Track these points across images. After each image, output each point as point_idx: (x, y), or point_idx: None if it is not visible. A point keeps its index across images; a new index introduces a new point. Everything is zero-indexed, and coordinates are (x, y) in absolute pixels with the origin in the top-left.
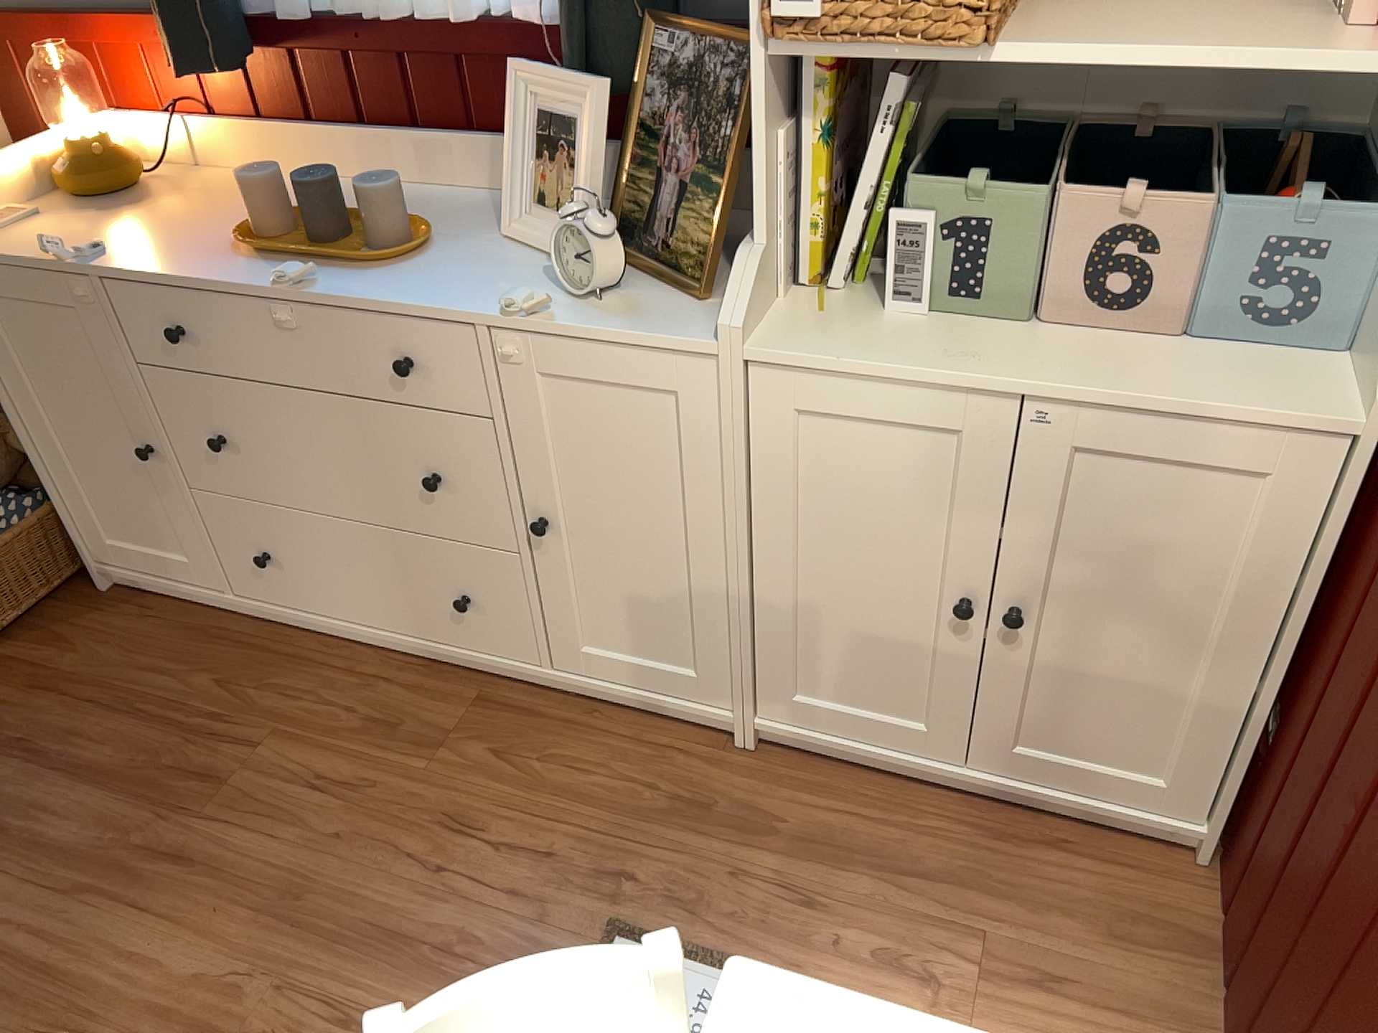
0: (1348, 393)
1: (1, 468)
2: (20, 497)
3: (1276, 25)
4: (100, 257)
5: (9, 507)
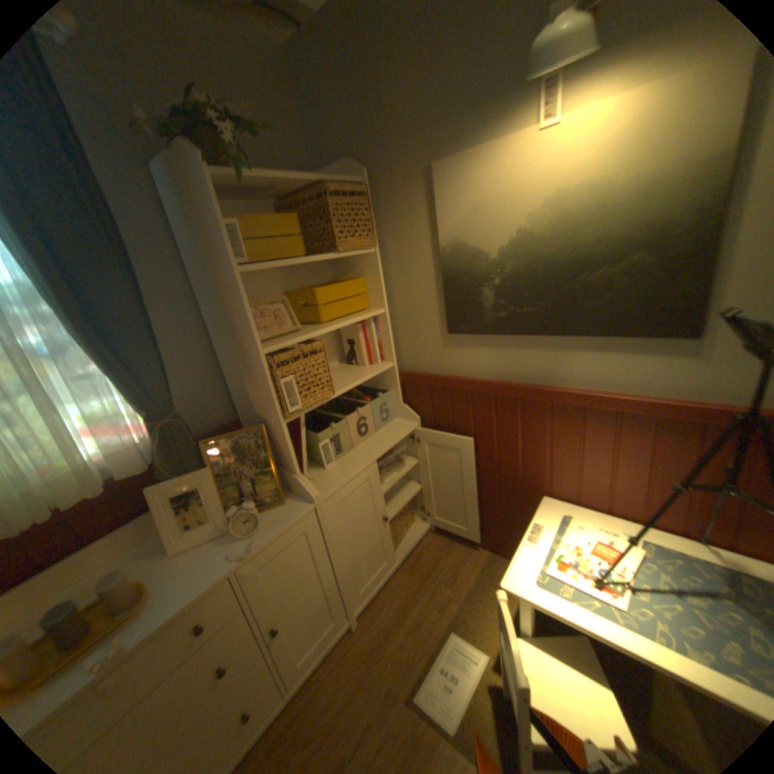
0: (409, 420)
1: None
2: None
3: (350, 369)
4: None
5: None
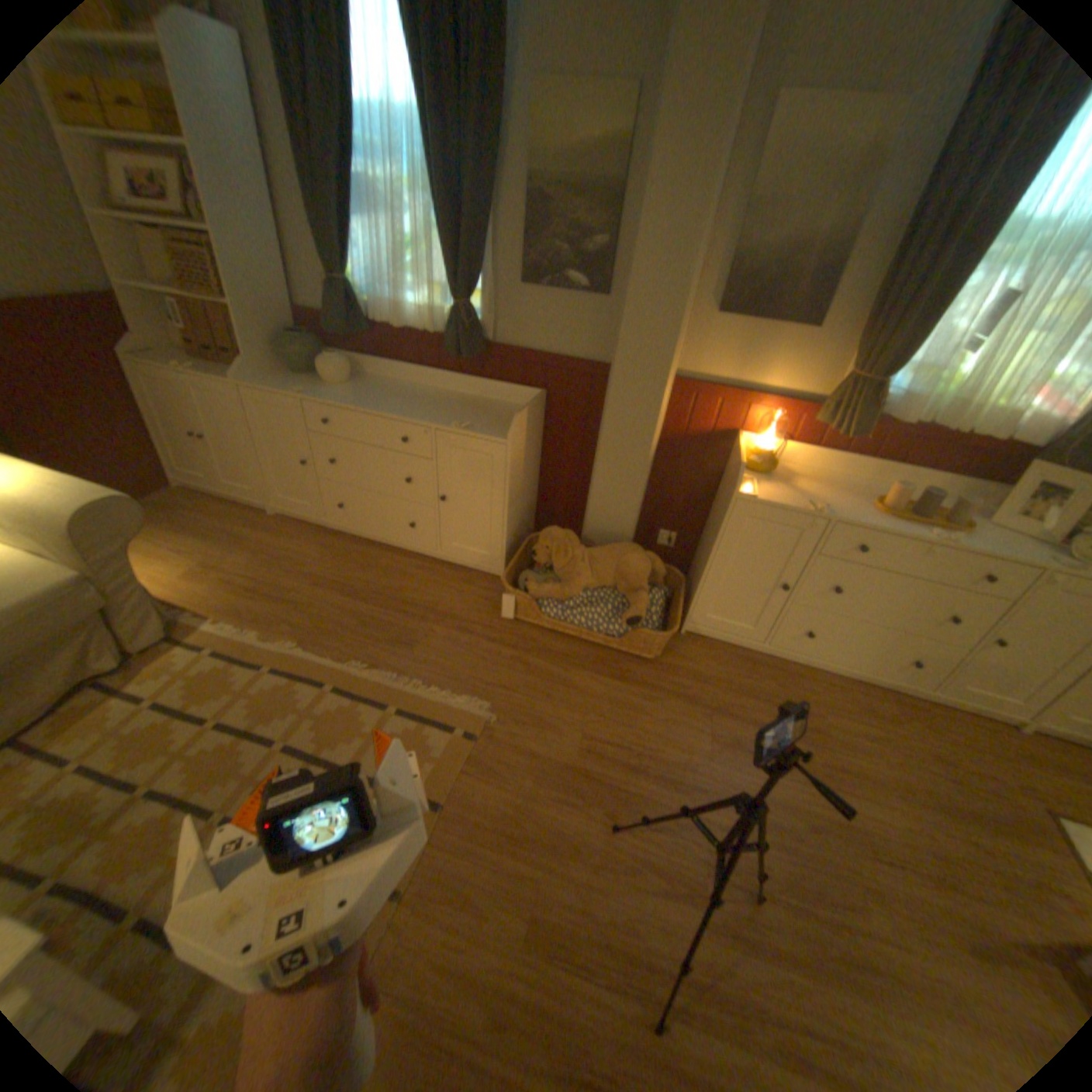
0: None
1: (648, 576)
2: (653, 590)
3: None
4: (829, 509)
5: (653, 594)
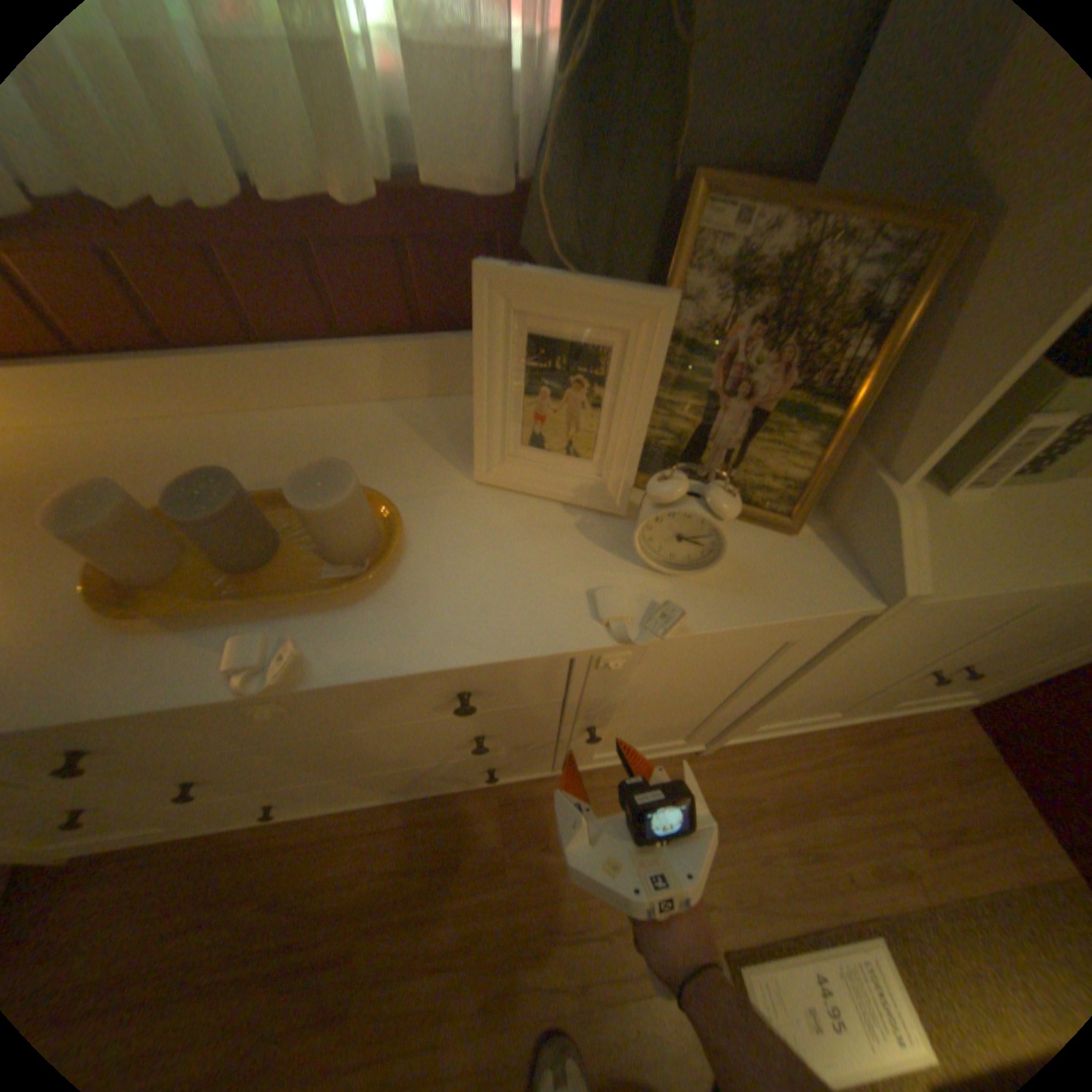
0: None
1: None
2: None
3: None
4: None
5: None
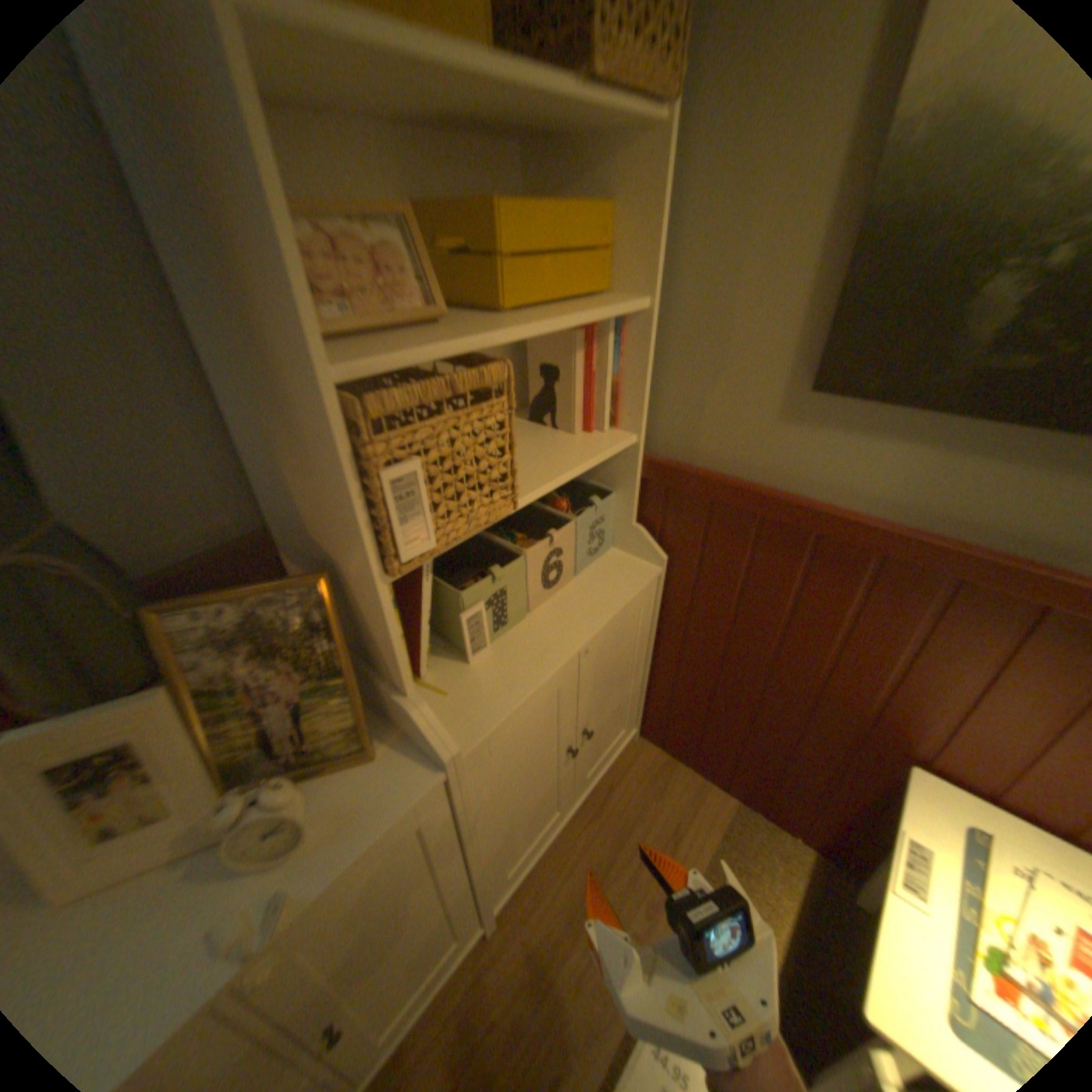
0: (643, 558)
1: None
2: None
3: (539, 436)
4: None
5: None
